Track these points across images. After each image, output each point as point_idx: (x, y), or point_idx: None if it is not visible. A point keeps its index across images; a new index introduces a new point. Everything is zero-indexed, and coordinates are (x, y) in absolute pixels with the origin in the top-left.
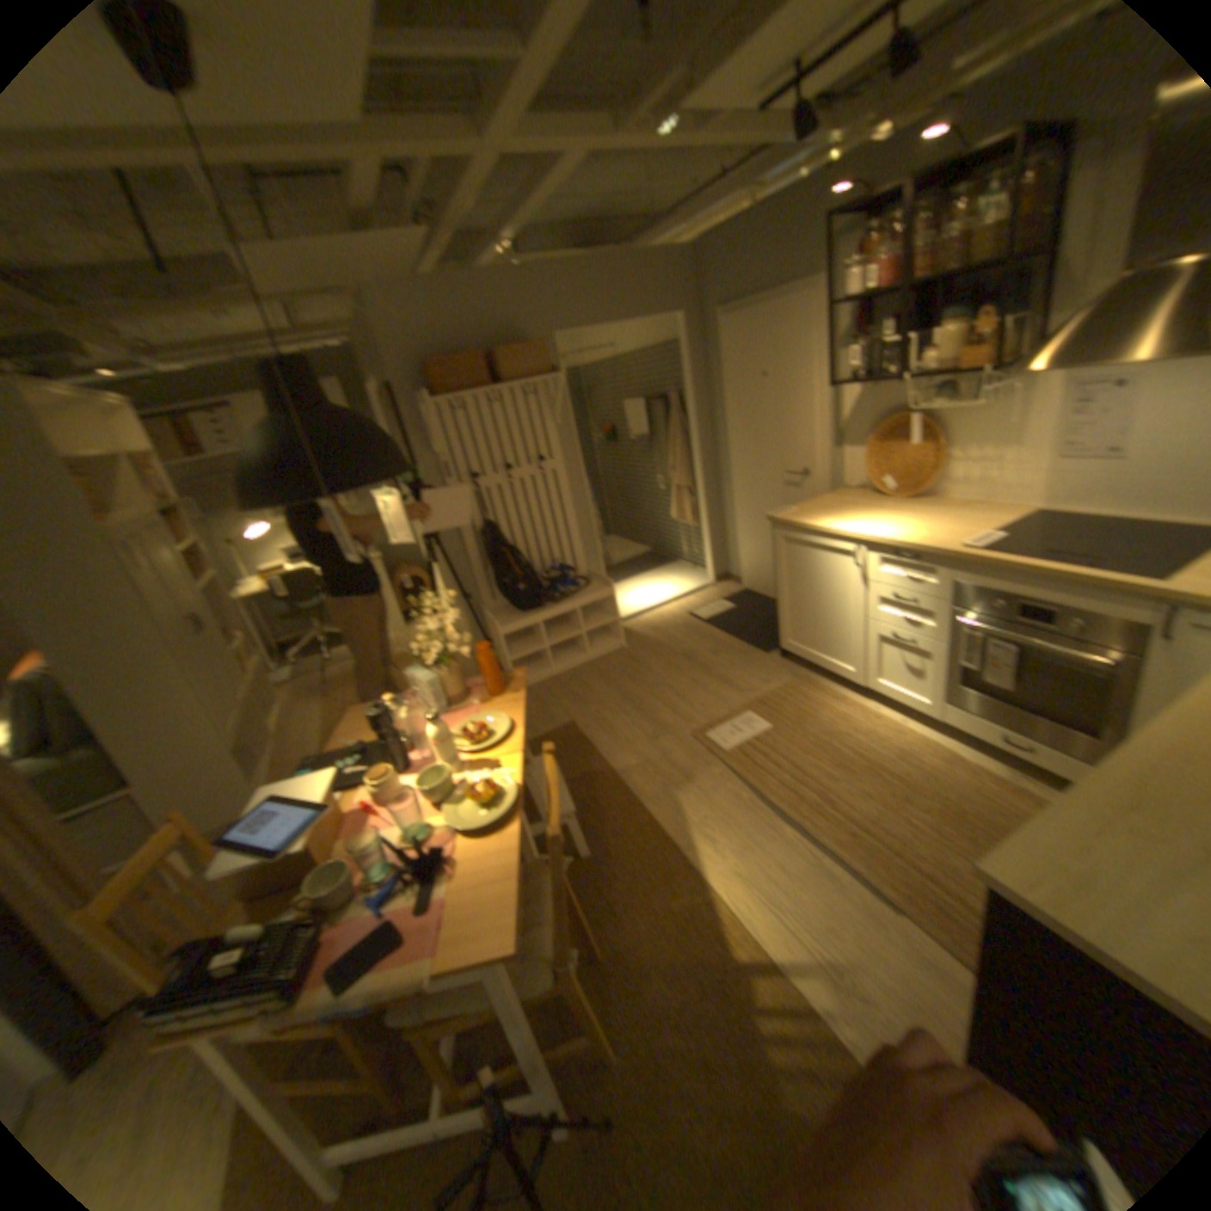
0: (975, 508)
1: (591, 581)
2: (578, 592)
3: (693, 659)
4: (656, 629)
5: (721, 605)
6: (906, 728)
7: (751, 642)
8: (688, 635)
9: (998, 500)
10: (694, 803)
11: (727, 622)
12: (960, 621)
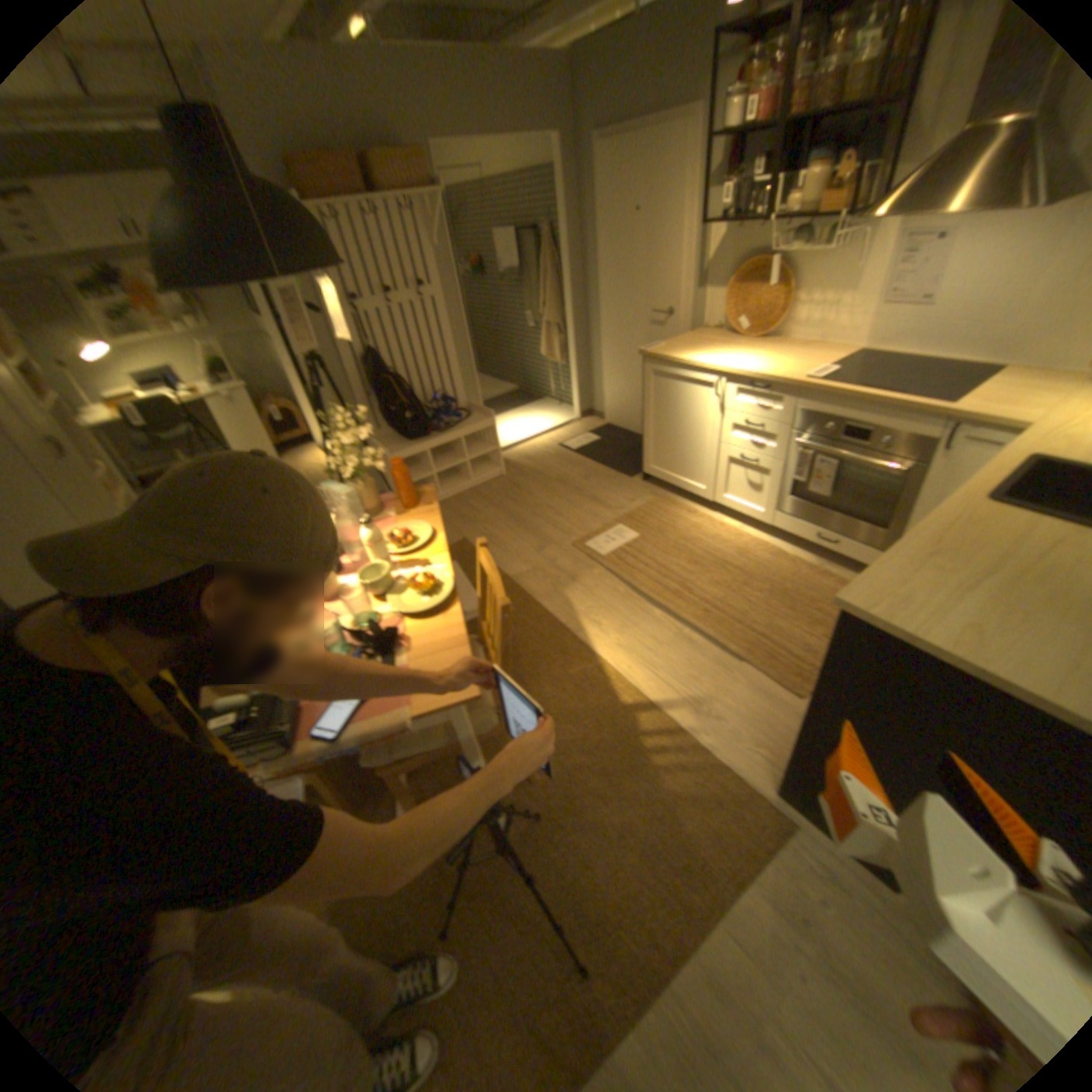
0: (814, 348)
1: (475, 414)
2: (464, 423)
3: (570, 485)
4: (534, 460)
5: (590, 438)
6: (745, 533)
7: (619, 469)
8: (563, 464)
9: (832, 341)
10: (582, 597)
11: (596, 453)
12: (799, 442)
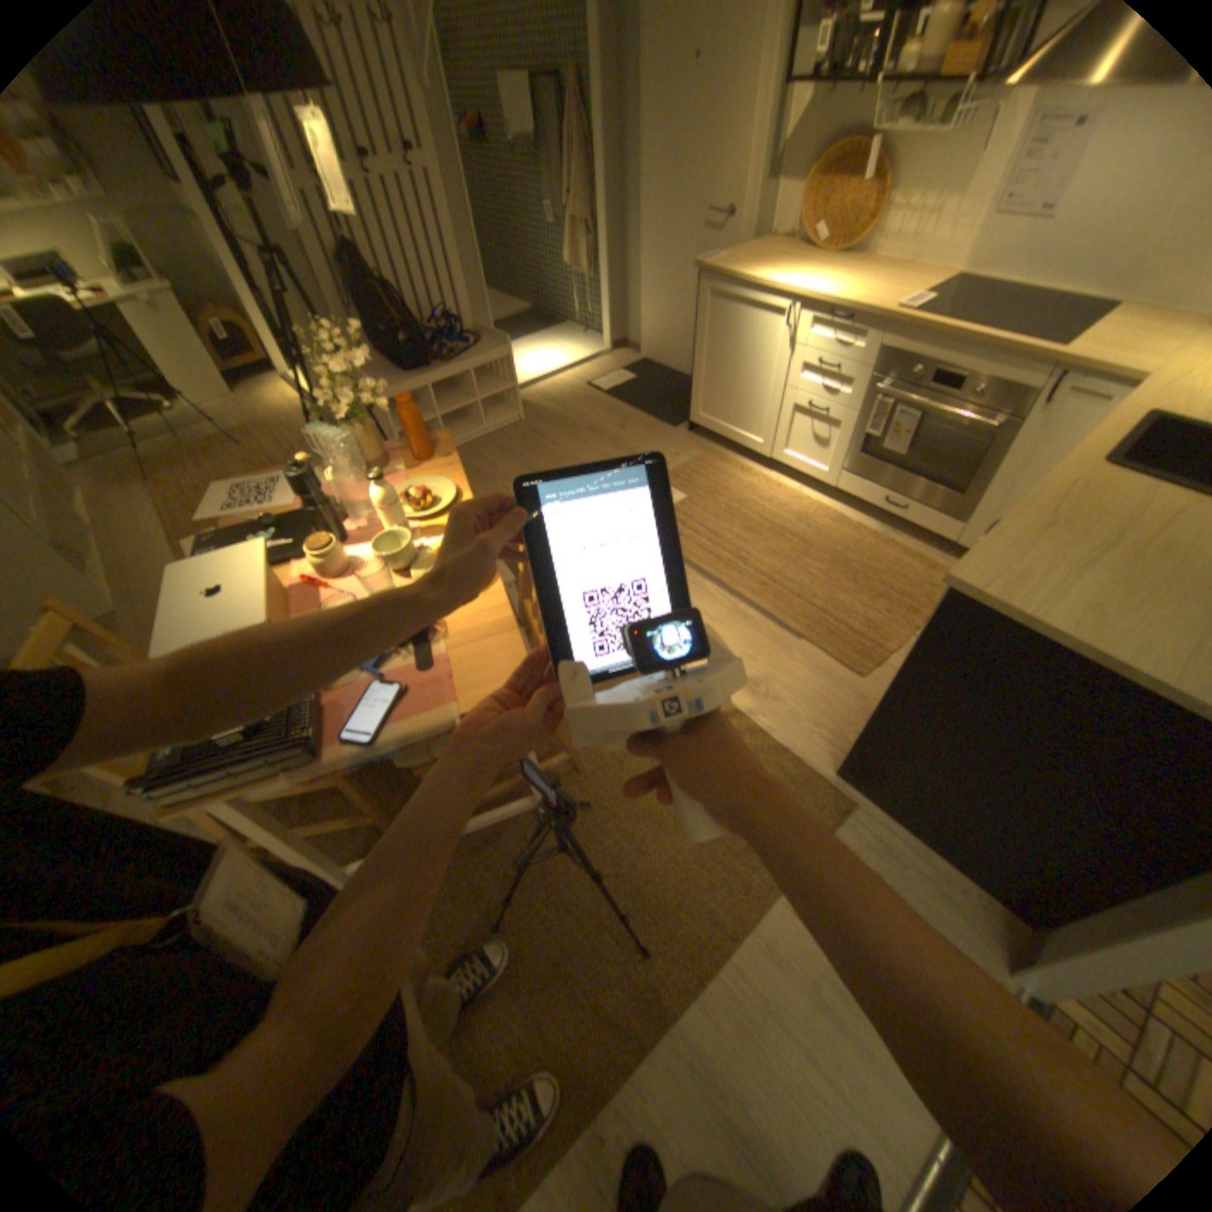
0: (904, 270)
1: (483, 339)
2: (471, 351)
3: (602, 434)
4: (556, 401)
5: (623, 377)
6: (803, 496)
7: (659, 417)
8: (592, 408)
9: (925, 262)
10: None
11: (631, 395)
12: (879, 389)
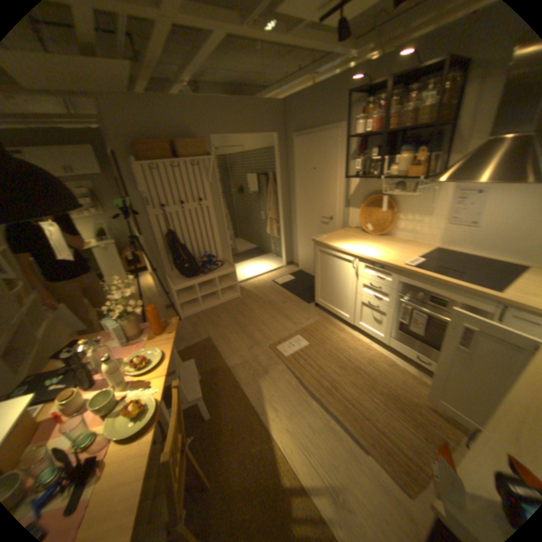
0: (410, 244)
1: (226, 263)
2: (219, 269)
3: (275, 306)
4: (258, 288)
5: (290, 277)
6: (373, 348)
7: (303, 298)
8: (273, 292)
9: (420, 241)
10: (269, 387)
11: (292, 287)
12: (403, 301)
